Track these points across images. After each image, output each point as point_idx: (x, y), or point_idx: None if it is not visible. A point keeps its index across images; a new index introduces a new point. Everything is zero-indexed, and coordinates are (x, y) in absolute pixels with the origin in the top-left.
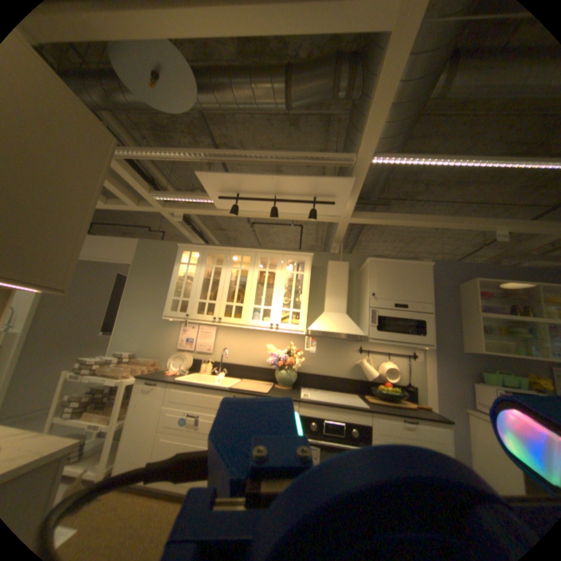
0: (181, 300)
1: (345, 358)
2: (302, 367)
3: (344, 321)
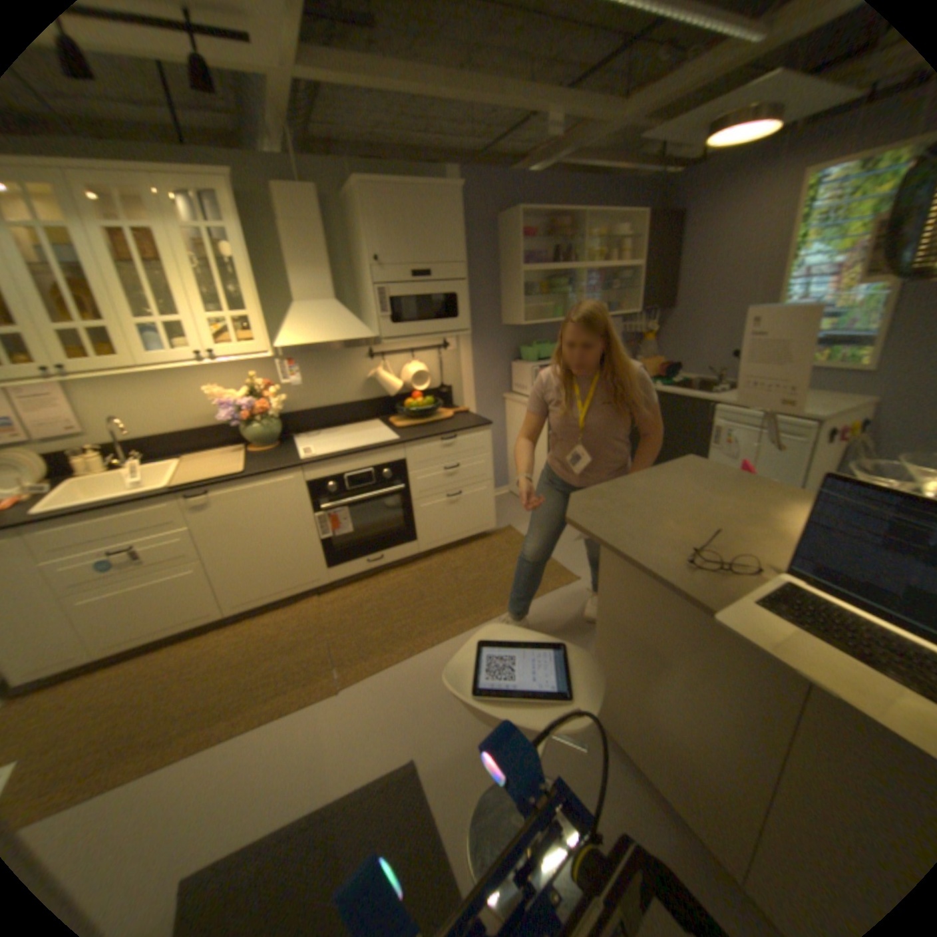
0: None
1: (348, 374)
2: (283, 407)
3: (335, 318)
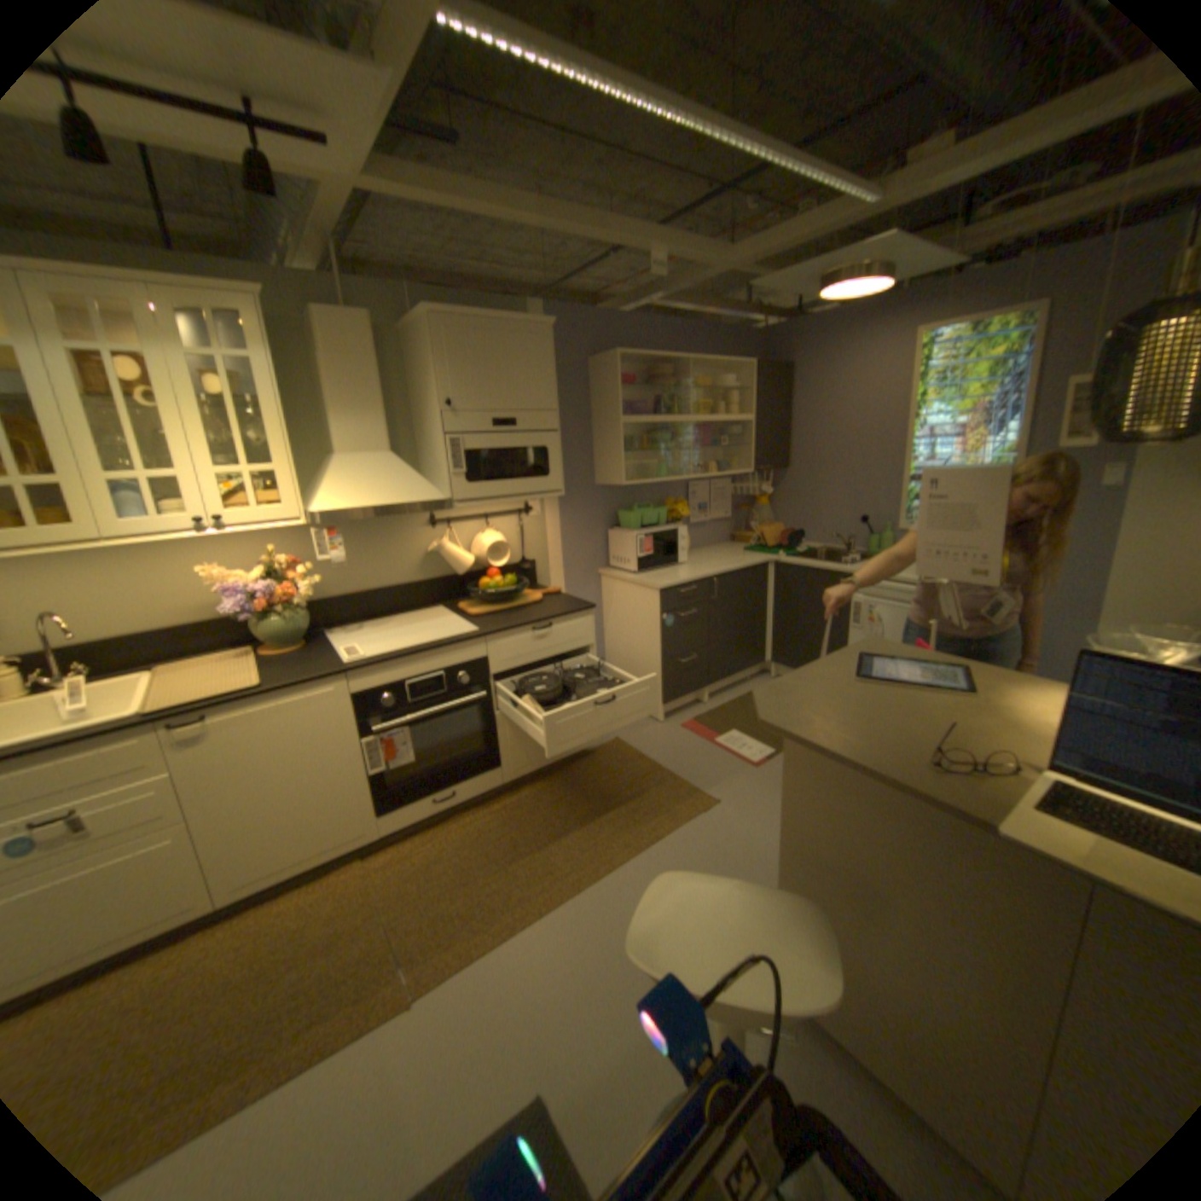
0: None
1: (405, 547)
2: (313, 592)
3: (395, 475)
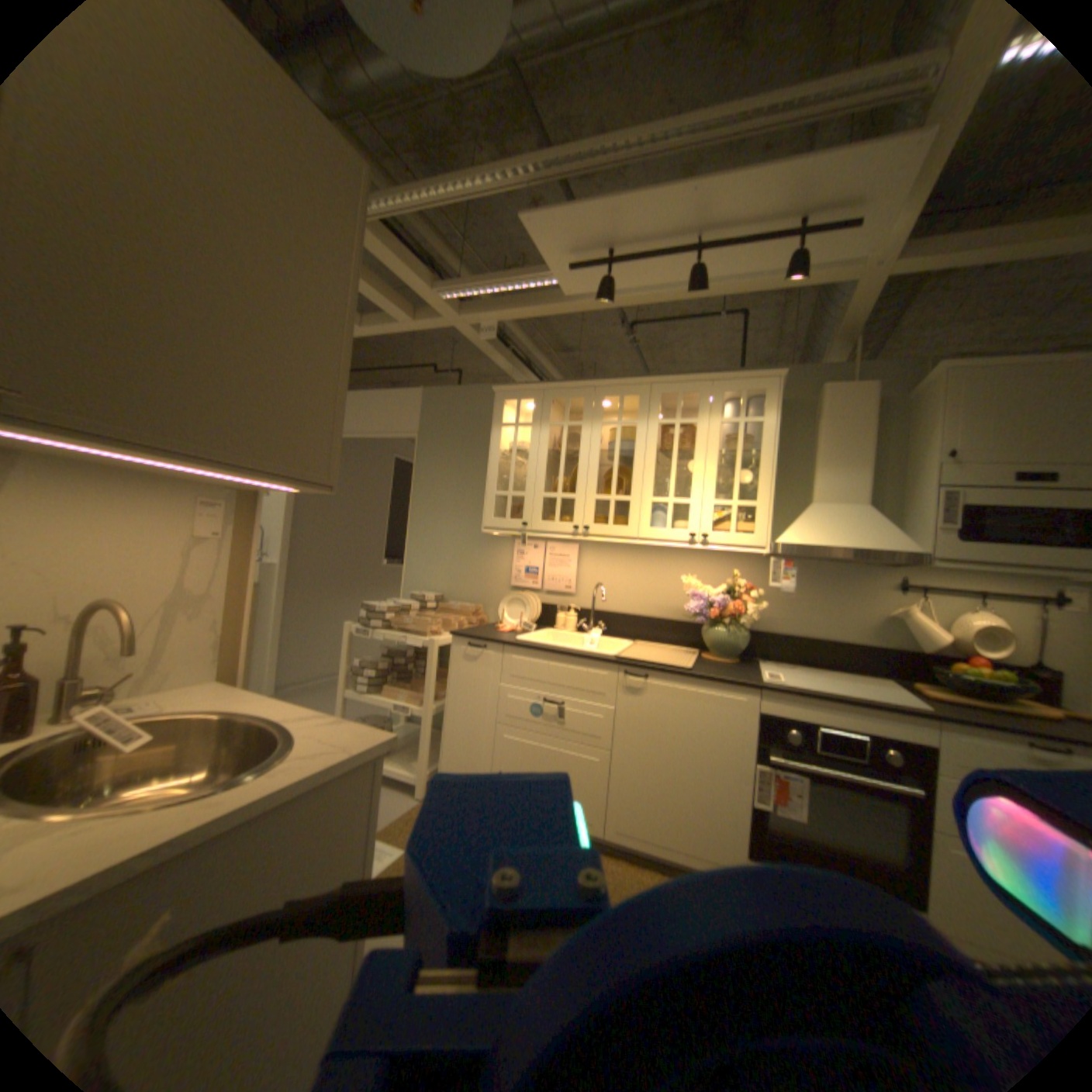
0: (510, 497)
1: (862, 604)
2: (759, 621)
3: (867, 521)
